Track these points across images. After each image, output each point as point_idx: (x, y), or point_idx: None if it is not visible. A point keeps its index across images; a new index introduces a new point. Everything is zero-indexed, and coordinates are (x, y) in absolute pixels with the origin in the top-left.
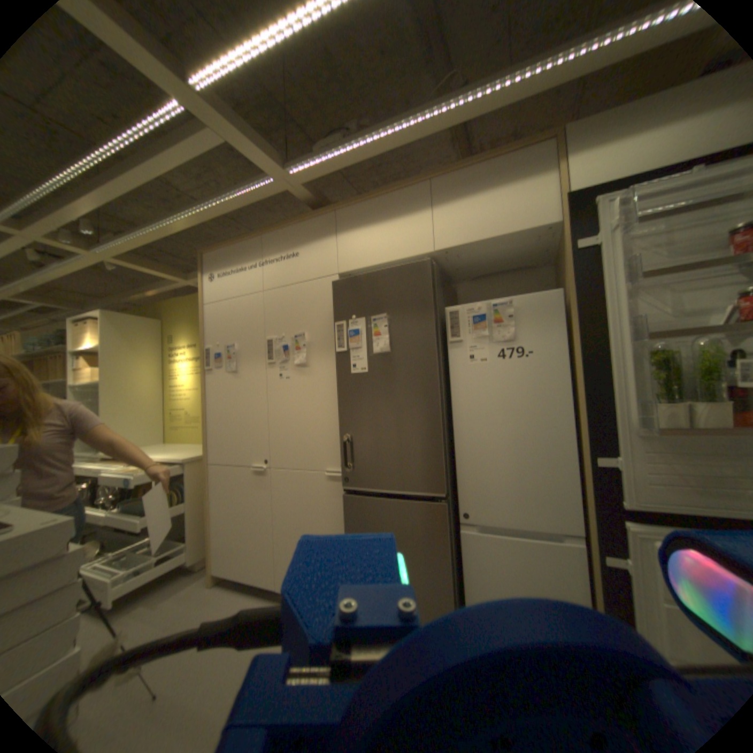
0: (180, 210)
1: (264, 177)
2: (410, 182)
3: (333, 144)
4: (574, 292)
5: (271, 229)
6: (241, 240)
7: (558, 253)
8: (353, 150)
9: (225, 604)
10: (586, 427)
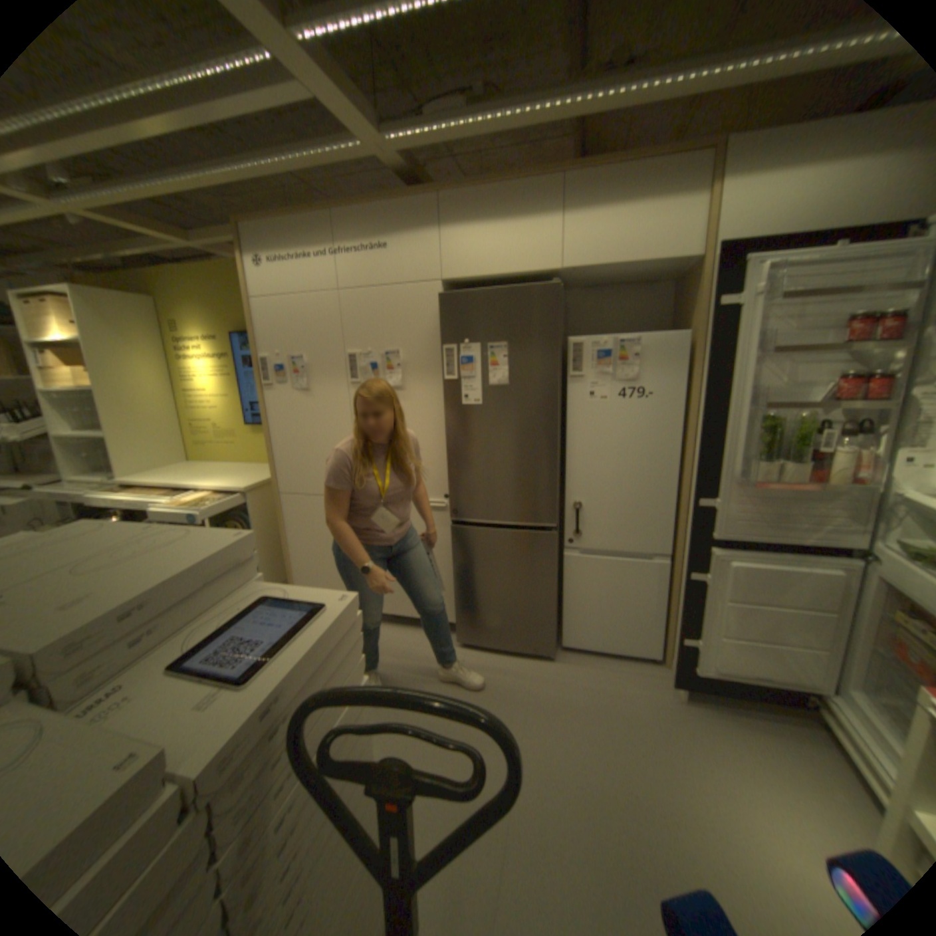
0: (214, 164)
1: (350, 140)
2: (540, 173)
3: (453, 112)
4: (702, 337)
5: (346, 203)
6: (300, 212)
7: (687, 279)
8: (478, 124)
9: None
10: (688, 468)
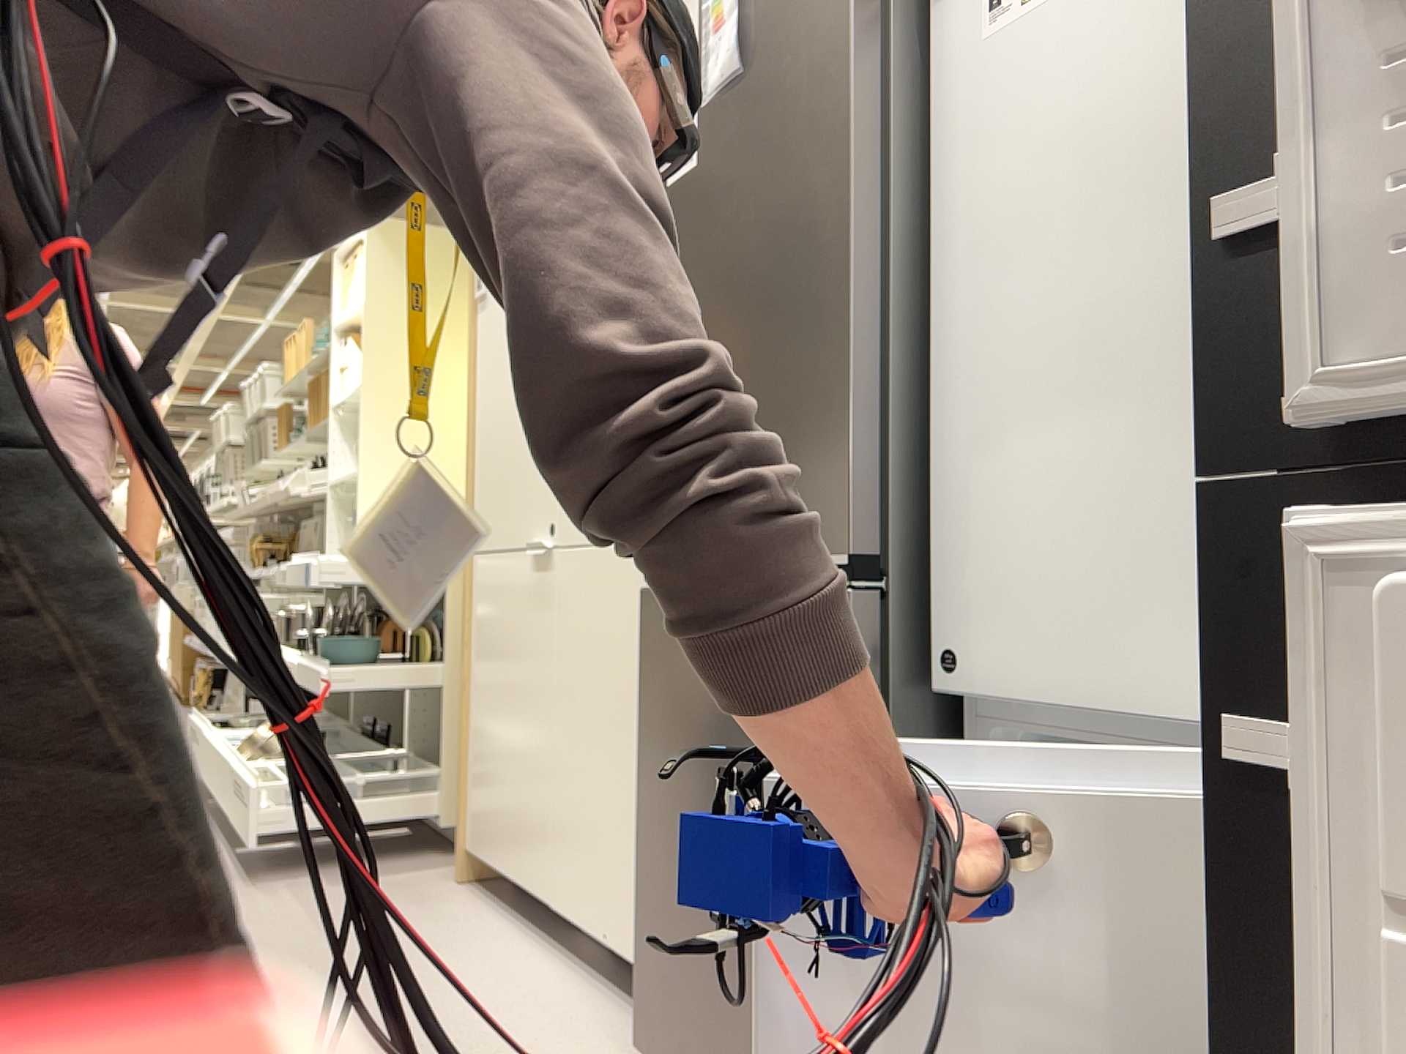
0: None
1: None
2: None
3: None
4: None
5: None
6: None
7: None
8: None
9: (460, 916)
10: None
